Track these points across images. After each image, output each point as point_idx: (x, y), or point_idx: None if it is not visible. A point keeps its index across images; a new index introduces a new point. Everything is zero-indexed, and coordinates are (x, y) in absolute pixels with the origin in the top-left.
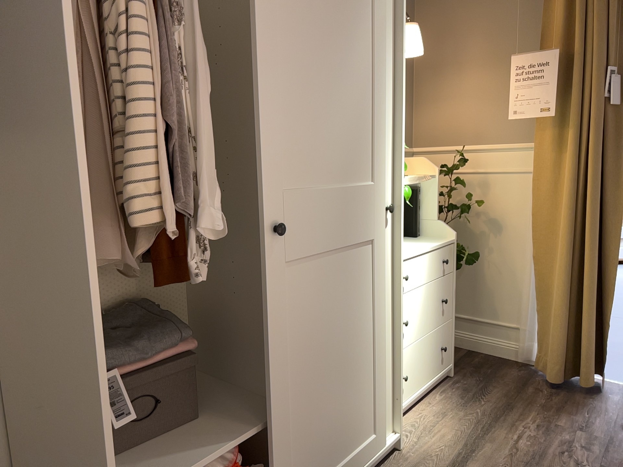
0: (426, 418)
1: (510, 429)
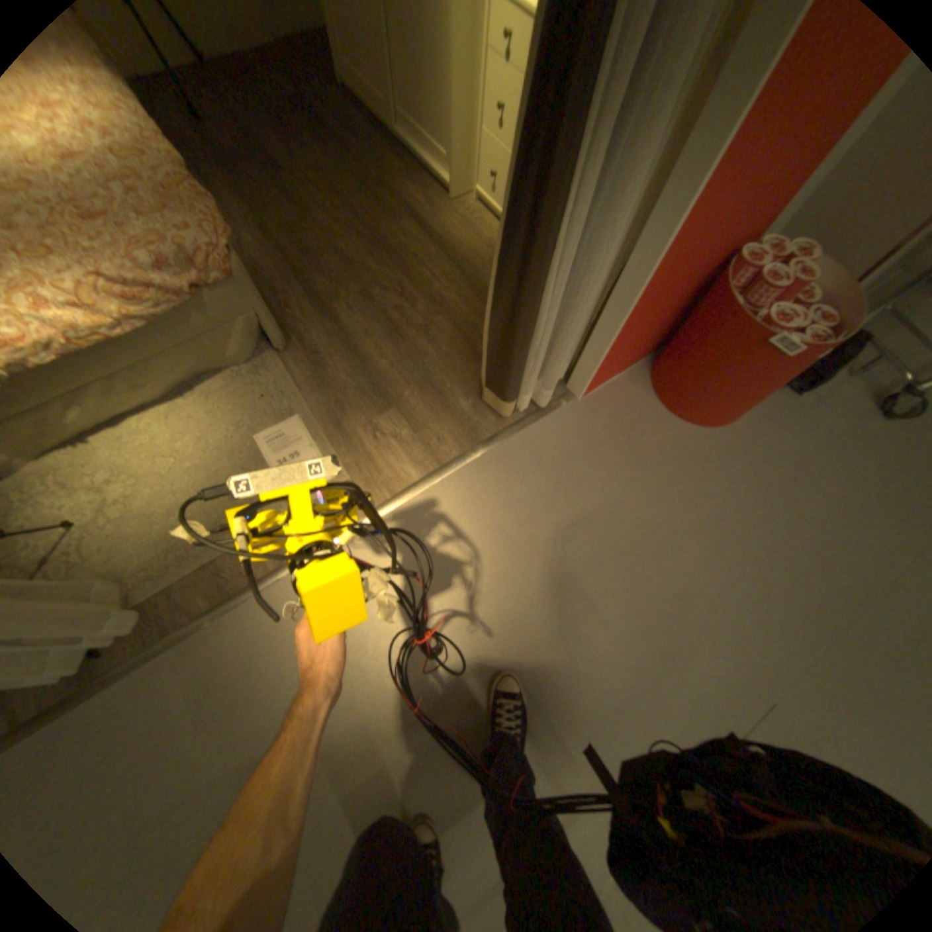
0: (489, 232)
1: (449, 277)
